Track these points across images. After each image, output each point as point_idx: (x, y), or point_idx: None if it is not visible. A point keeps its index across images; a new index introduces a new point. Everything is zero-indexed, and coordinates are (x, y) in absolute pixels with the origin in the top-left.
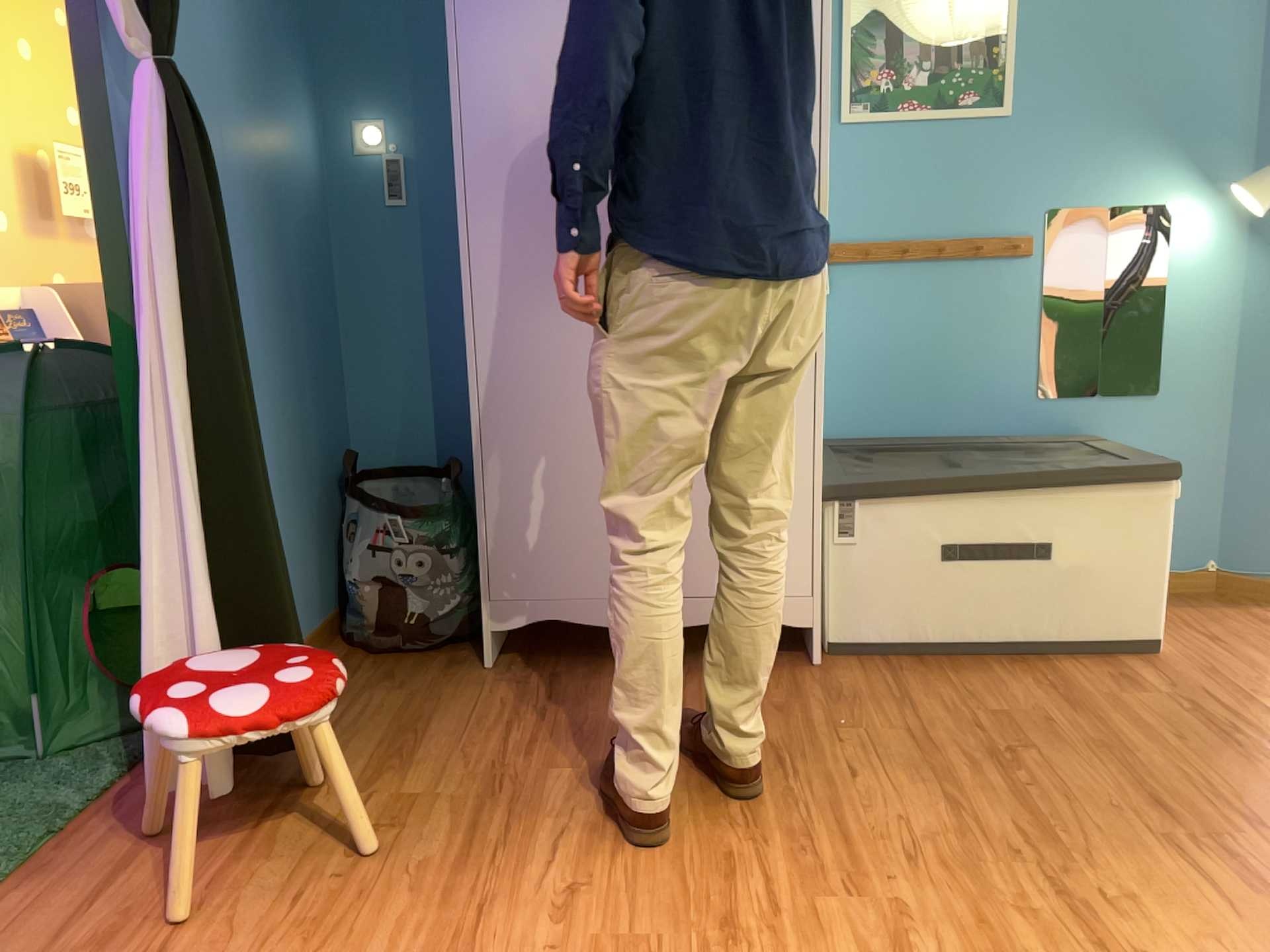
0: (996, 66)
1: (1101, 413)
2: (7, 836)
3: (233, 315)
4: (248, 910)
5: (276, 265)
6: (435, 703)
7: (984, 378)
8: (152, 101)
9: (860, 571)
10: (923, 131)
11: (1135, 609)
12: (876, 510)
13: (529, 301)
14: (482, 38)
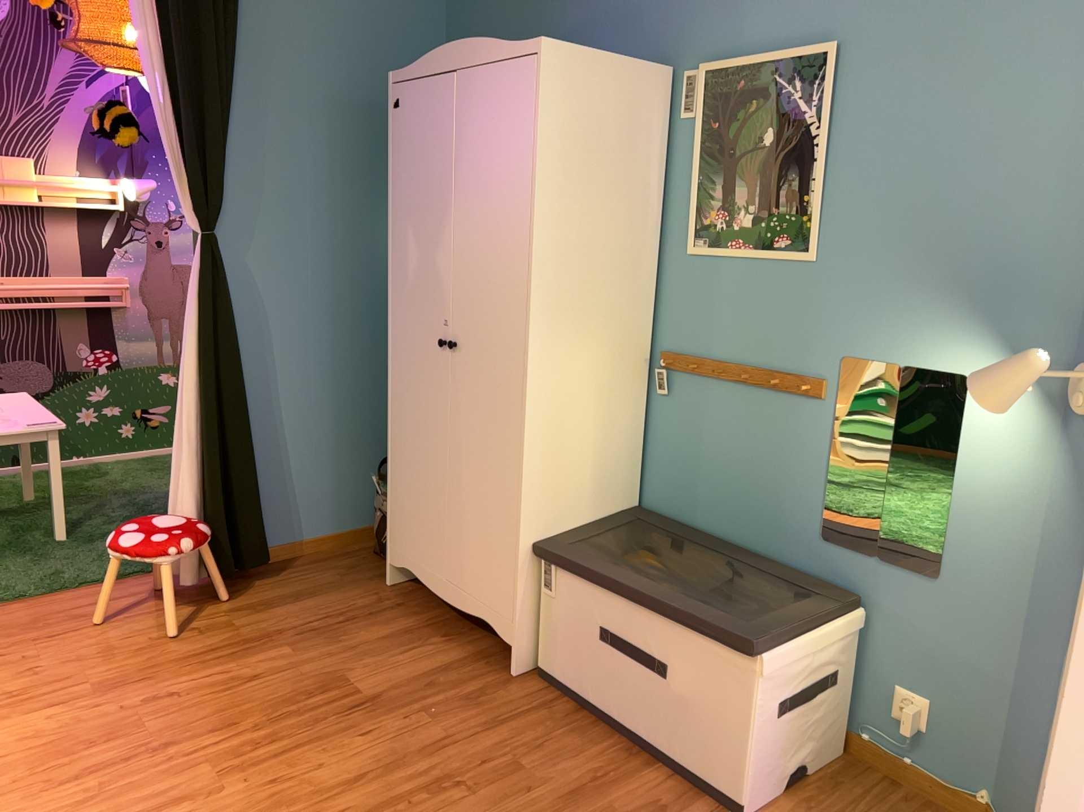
0: (805, 213)
1: (877, 575)
2: (129, 567)
3: (224, 357)
4: (114, 634)
5: (354, 317)
6: (330, 591)
7: (776, 503)
8: (197, 254)
9: (553, 620)
10: (746, 267)
11: (724, 763)
12: (562, 578)
13: (408, 367)
14: (398, 202)
